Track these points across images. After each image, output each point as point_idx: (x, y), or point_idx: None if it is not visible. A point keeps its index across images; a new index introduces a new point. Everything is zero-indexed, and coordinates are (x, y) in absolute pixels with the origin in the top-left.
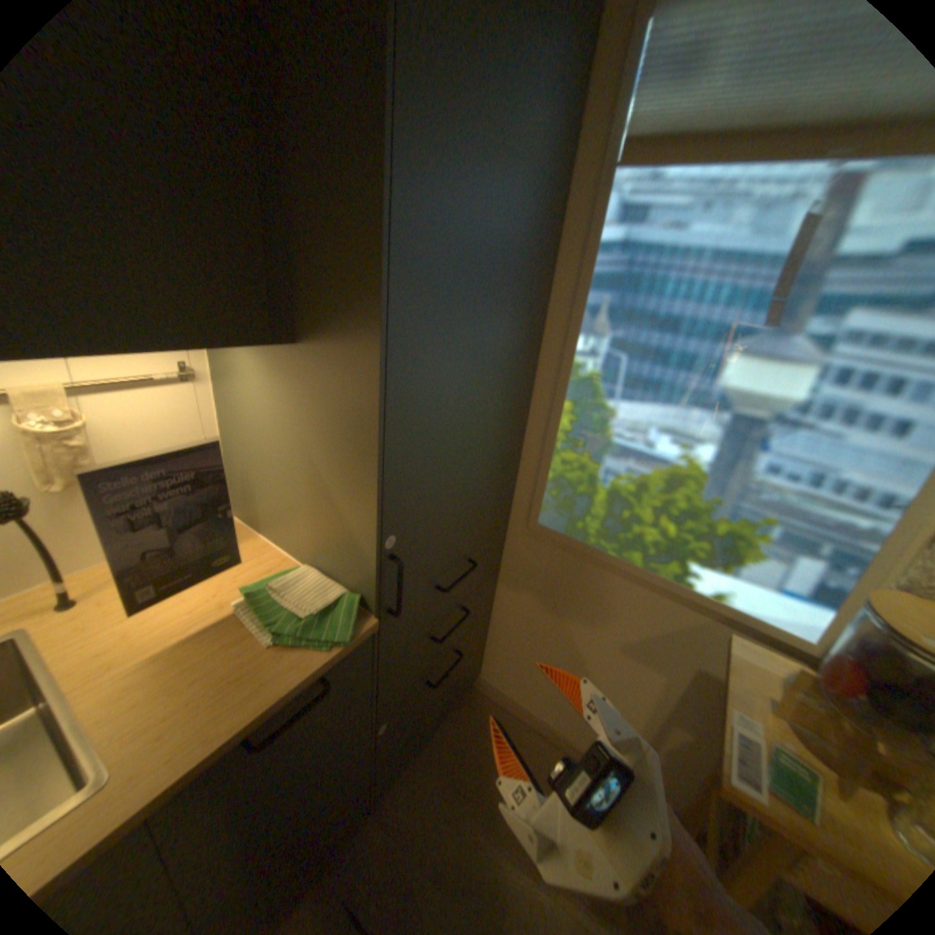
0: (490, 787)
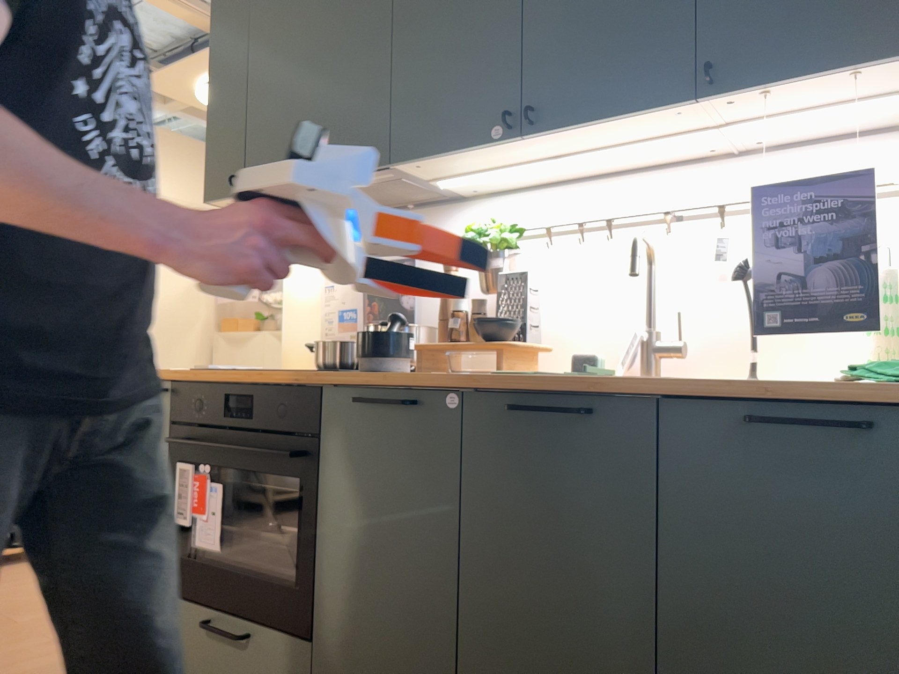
0: None
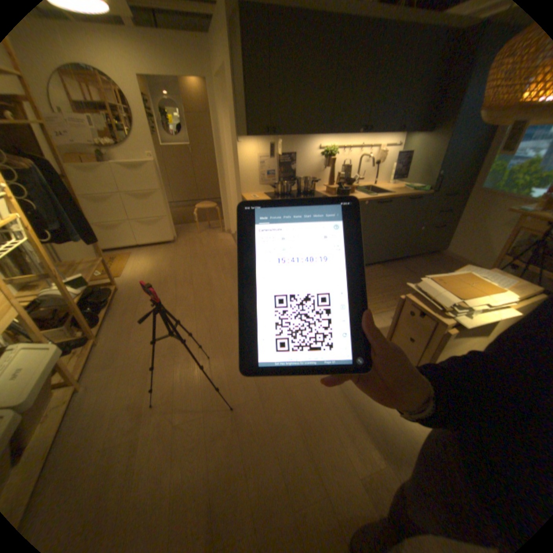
0: (444, 266)
